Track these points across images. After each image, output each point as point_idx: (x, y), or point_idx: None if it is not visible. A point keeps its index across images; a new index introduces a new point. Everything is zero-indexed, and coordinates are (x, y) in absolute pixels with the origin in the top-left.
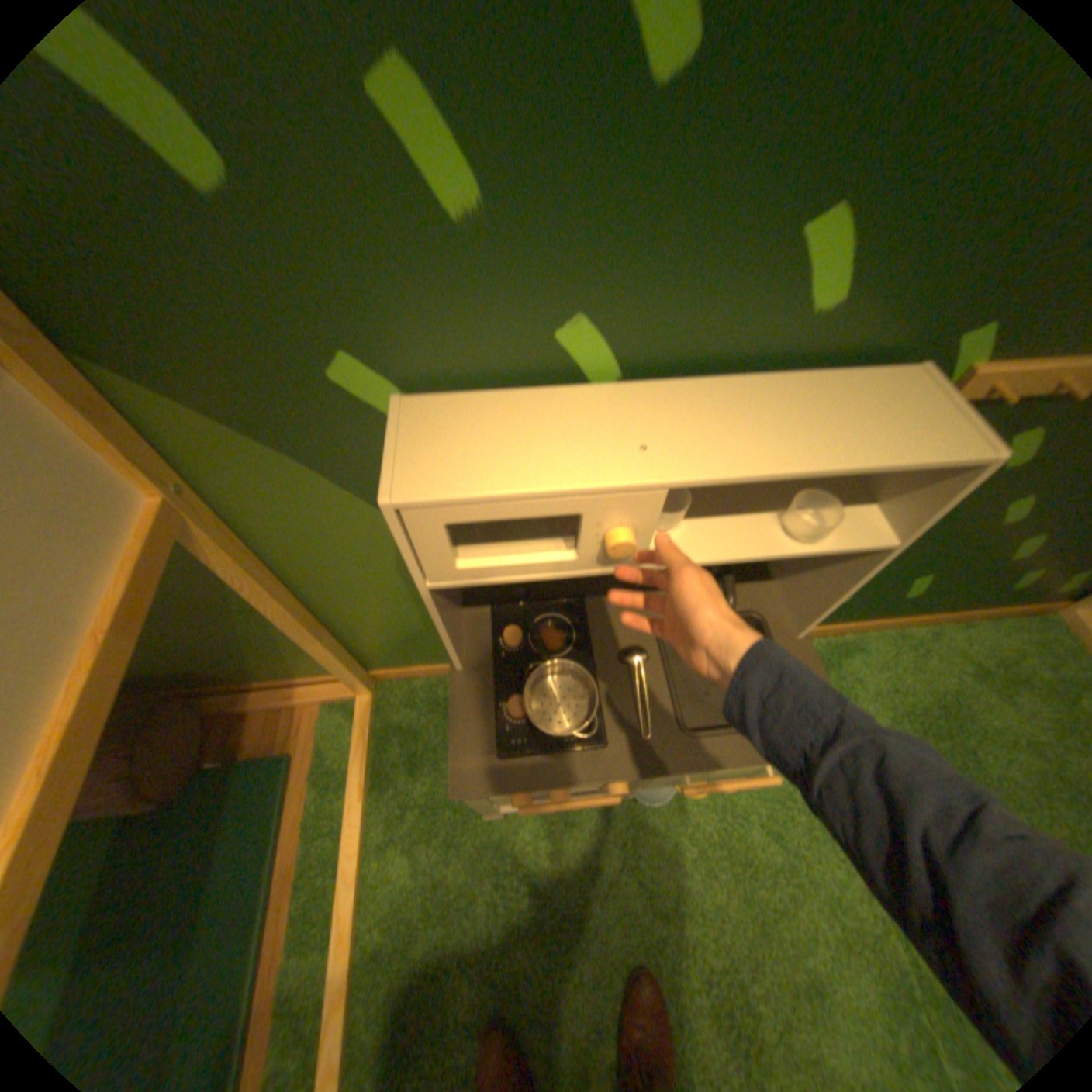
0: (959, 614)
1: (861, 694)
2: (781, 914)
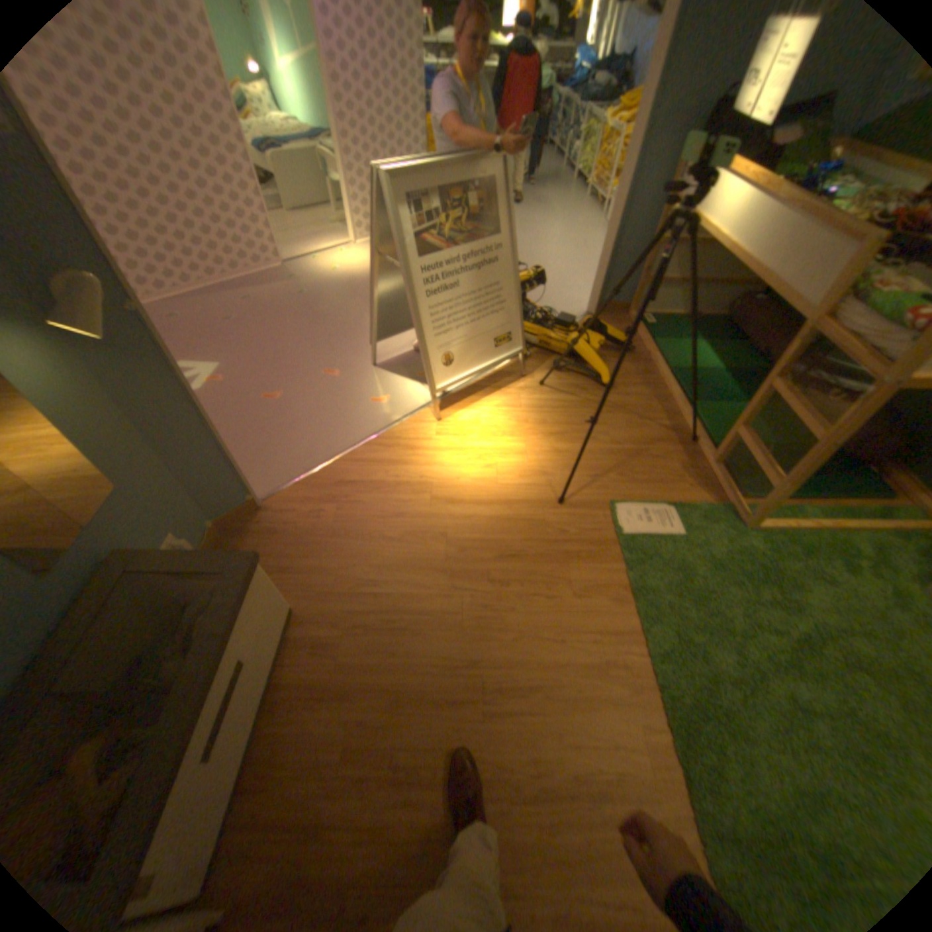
0: None
1: None
2: None
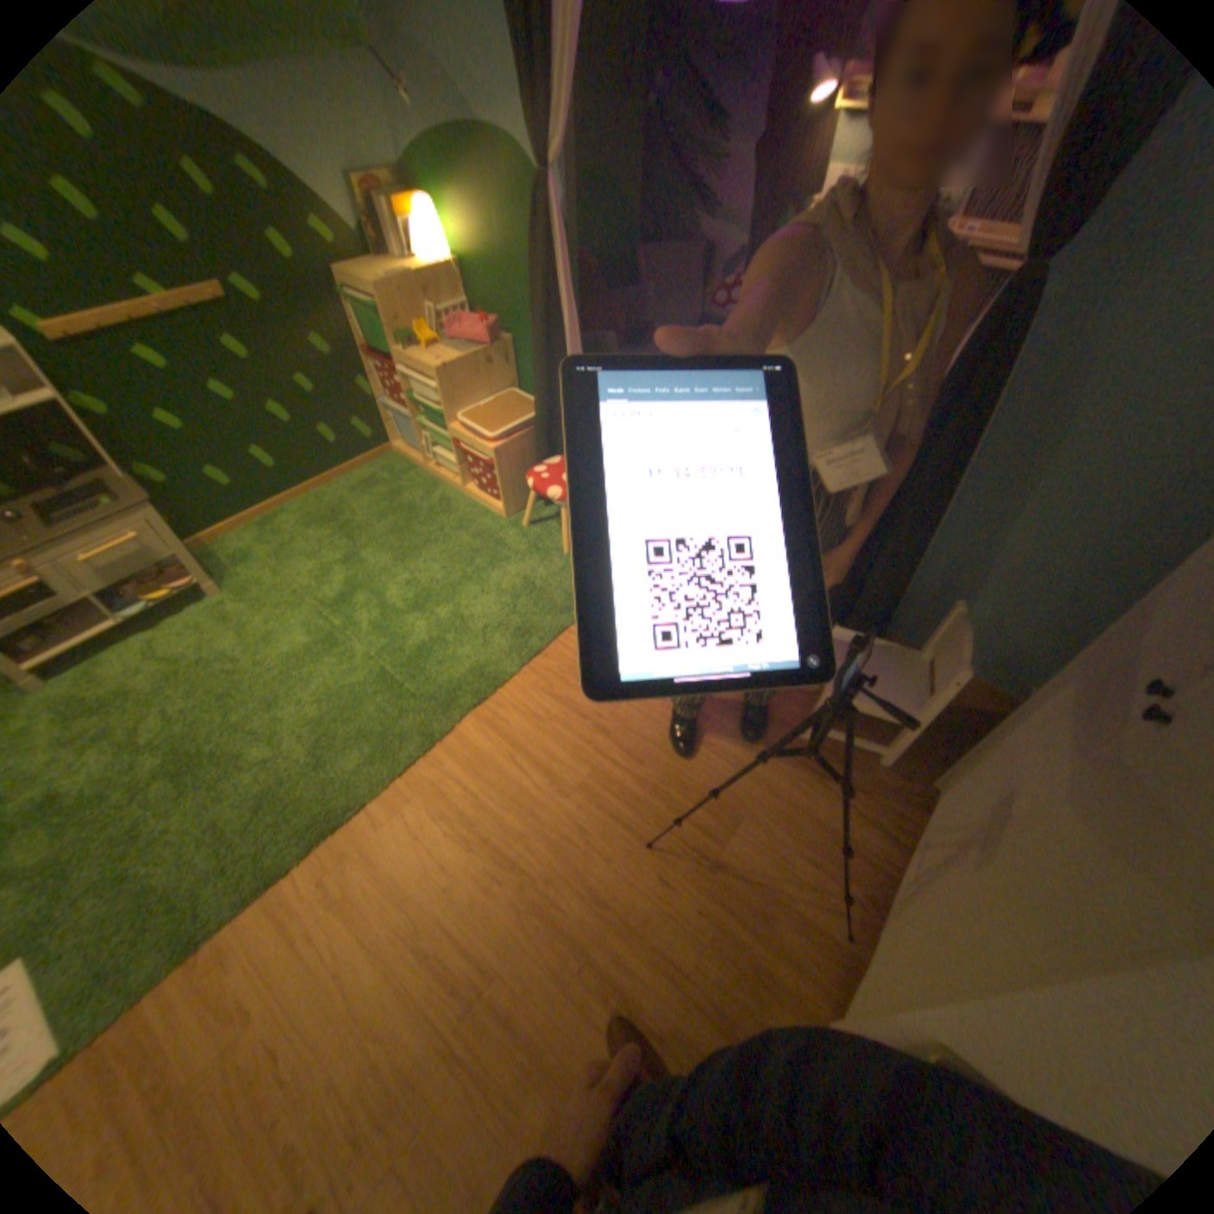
0: (330, 471)
1: (285, 528)
2: (244, 625)
